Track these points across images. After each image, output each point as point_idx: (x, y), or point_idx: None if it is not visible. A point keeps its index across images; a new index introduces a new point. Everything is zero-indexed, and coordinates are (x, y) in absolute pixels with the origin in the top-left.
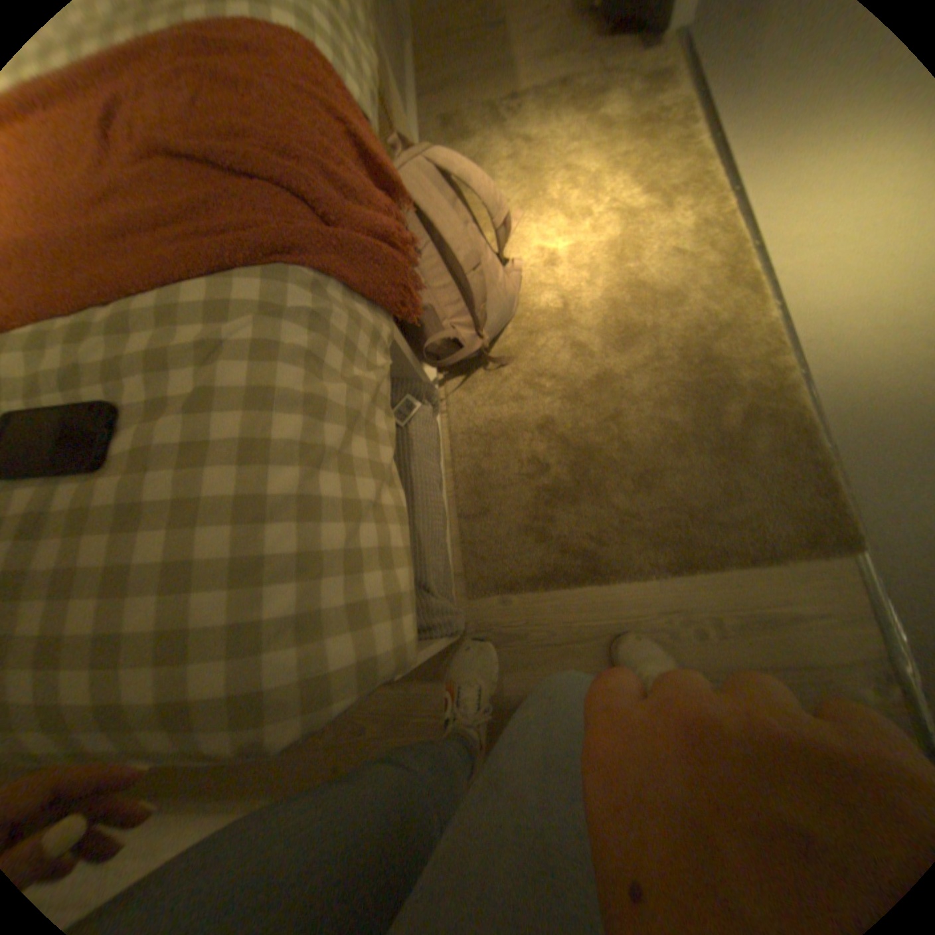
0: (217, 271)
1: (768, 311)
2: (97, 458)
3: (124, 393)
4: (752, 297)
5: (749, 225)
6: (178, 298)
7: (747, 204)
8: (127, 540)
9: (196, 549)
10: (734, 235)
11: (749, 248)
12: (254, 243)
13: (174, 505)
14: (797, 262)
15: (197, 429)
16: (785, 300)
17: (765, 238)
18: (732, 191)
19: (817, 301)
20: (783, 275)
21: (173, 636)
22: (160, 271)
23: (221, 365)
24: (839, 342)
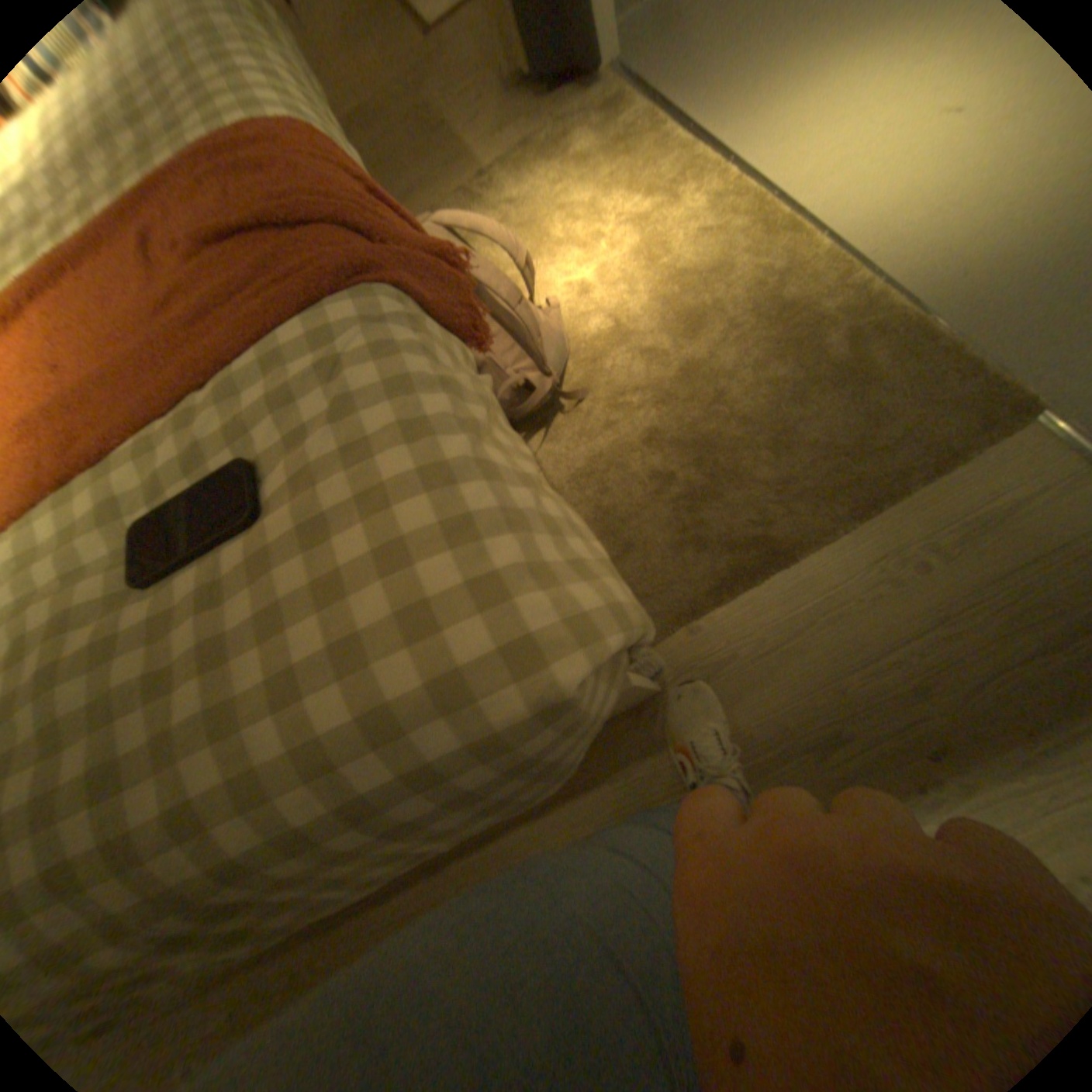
0: (310, 302)
1: (821, 240)
2: (254, 504)
3: (257, 442)
4: (799, 236)
5: (761, 180)
6: (280, 339)
7: (750, 165)
8: (323, 550)
9: (403, 522)
10: (752, 194)
11: (772, 198)
12: (336, 266)
13: (359, 498)
14: (825, 191)
15: (352, 428)
16: (832, 226)
17: (783, 185)
18: (730, 160)
19: (863, 213)
20: (817, 207)
21: (416, 609)
22: (251, 328)
23: (350, 369)
24: (905, 238)
